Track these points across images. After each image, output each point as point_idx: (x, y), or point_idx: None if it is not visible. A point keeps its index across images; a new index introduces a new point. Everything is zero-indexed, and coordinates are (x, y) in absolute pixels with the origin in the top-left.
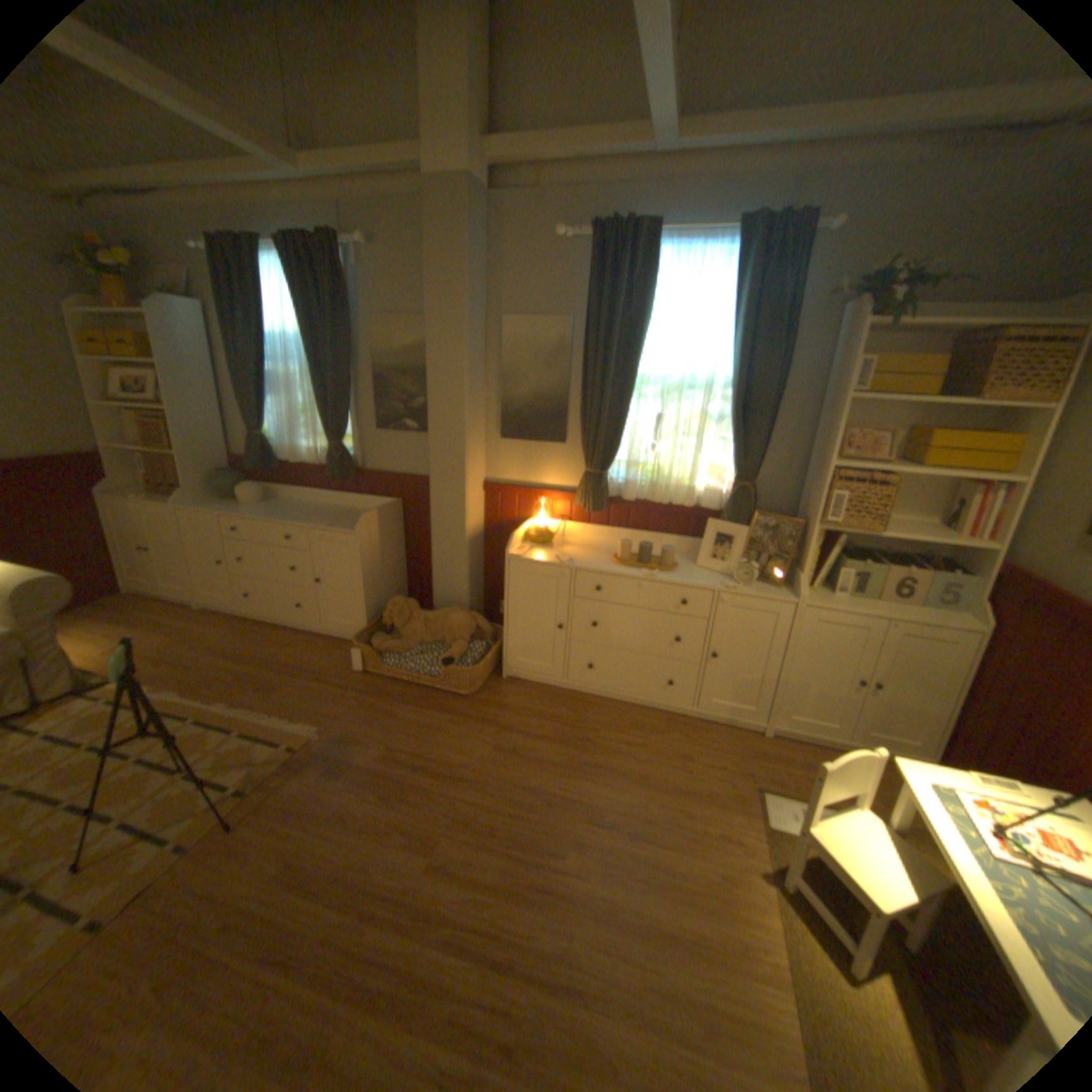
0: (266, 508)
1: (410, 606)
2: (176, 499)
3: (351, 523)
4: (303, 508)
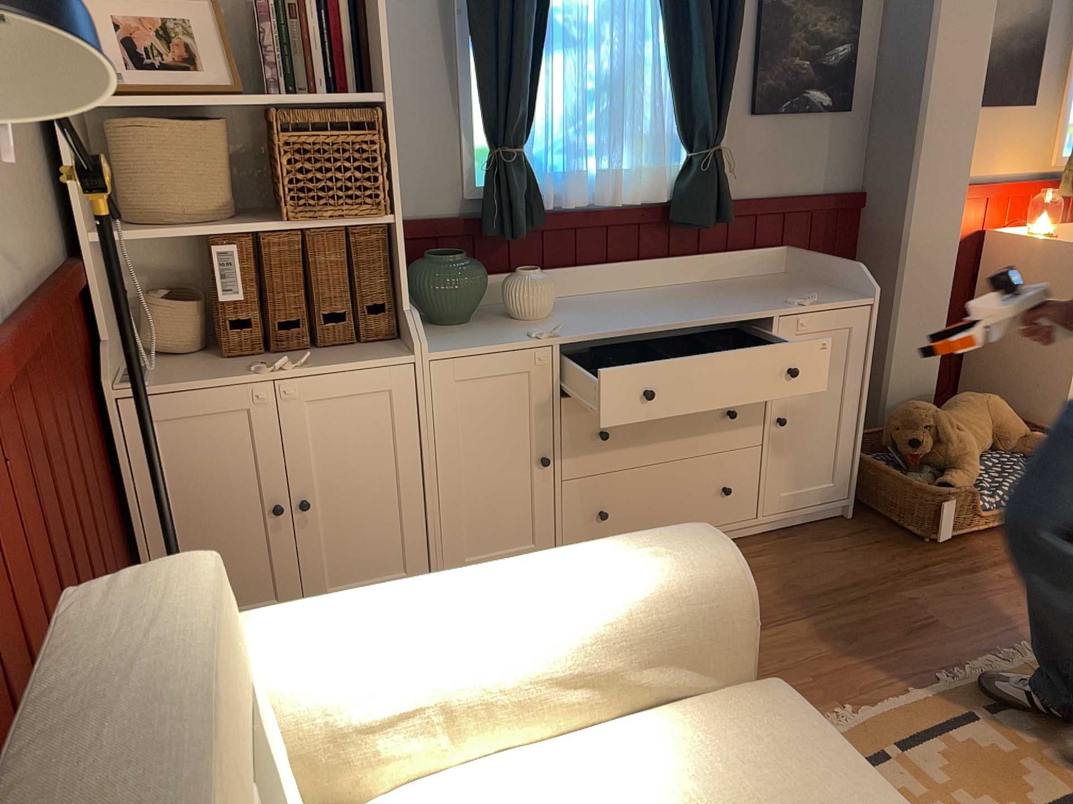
0: (588, 313)
1: (934, 410)
2: (419, 333)
3: (805, 294)
4: (631, 299)
